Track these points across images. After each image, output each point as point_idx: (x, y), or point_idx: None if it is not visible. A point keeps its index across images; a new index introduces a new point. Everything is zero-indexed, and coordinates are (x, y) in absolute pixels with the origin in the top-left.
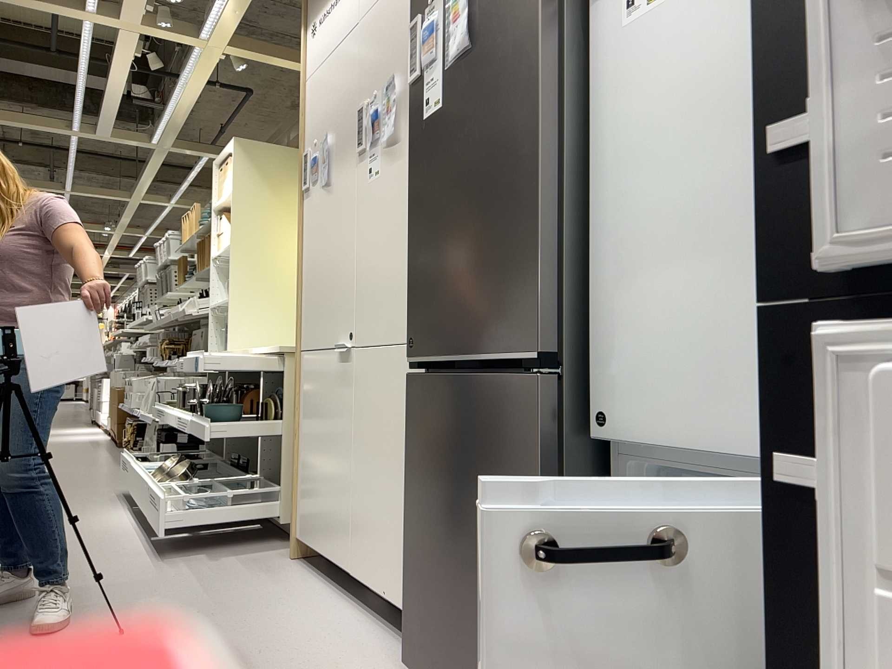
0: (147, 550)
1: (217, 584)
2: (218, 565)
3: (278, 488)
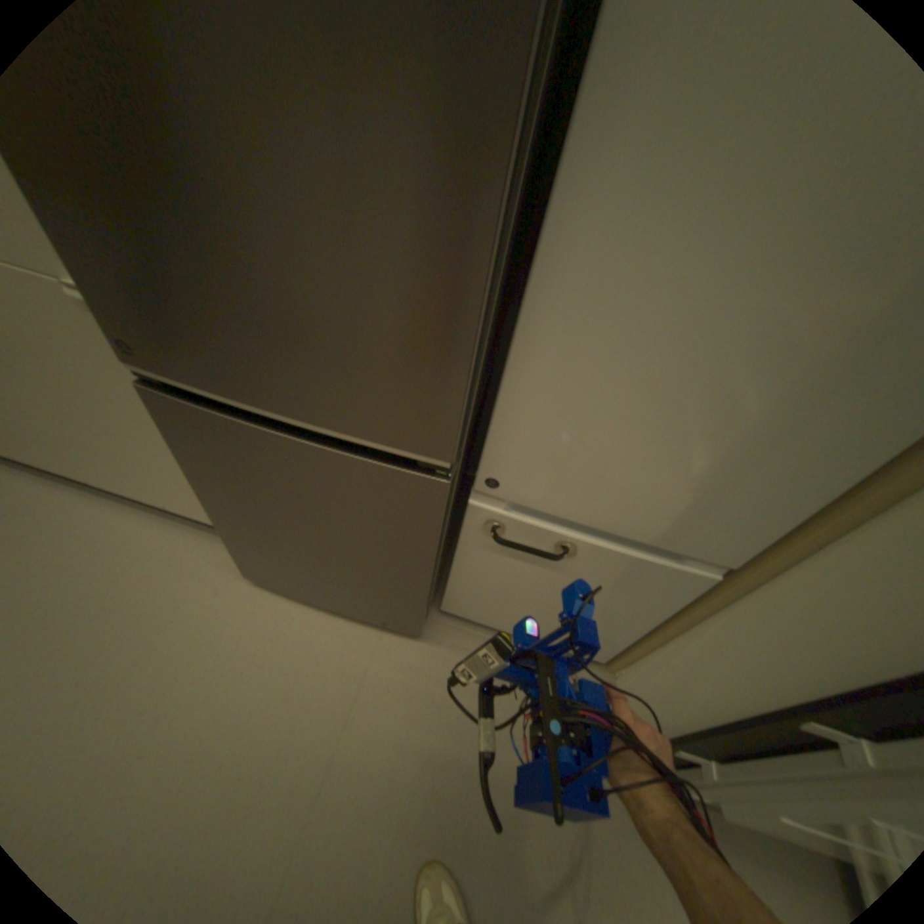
0: None
1: None
2: None
3: None
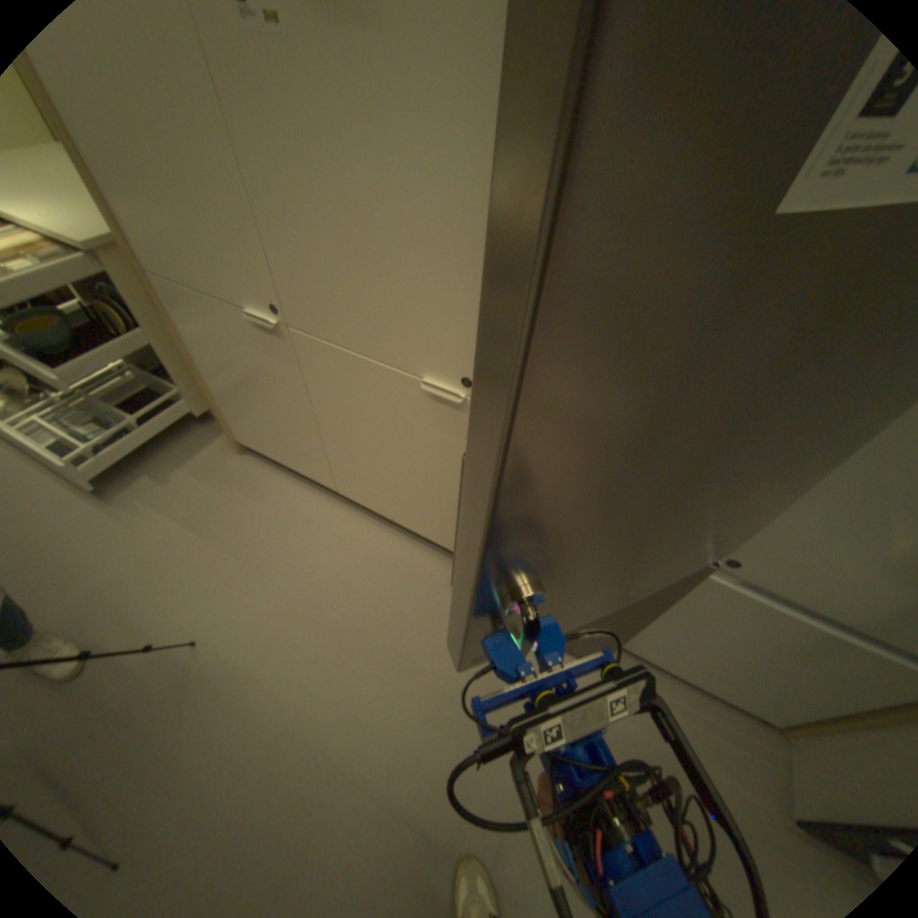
0: (68, 491)
1: (203, 523)
2: (175, 490)
3: (172, 388)
